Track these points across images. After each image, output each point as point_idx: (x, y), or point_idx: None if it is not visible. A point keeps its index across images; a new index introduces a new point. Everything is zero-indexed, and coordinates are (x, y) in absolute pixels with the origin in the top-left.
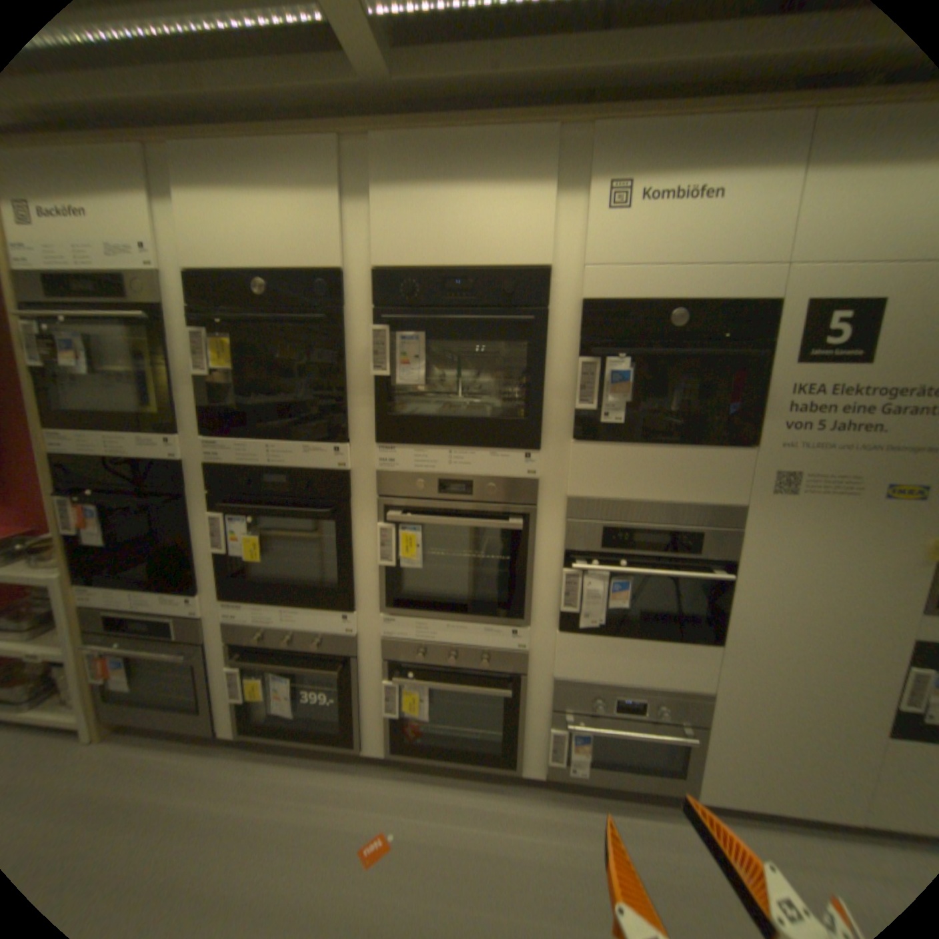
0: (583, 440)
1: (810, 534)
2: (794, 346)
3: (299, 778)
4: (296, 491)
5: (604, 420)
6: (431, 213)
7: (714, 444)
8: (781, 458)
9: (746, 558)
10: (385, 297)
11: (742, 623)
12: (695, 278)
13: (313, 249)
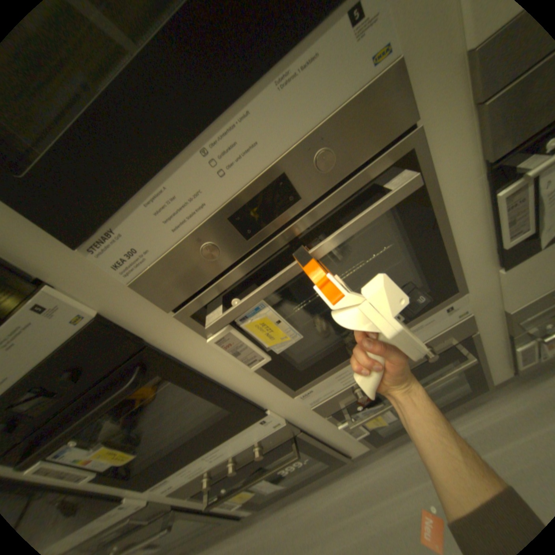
0: None
1: None
2: None
3: (319, 499)
4: (65, 388)
5: None
6: None
7: None
8: None
9: None
10: None
11: None
12: None
13: None
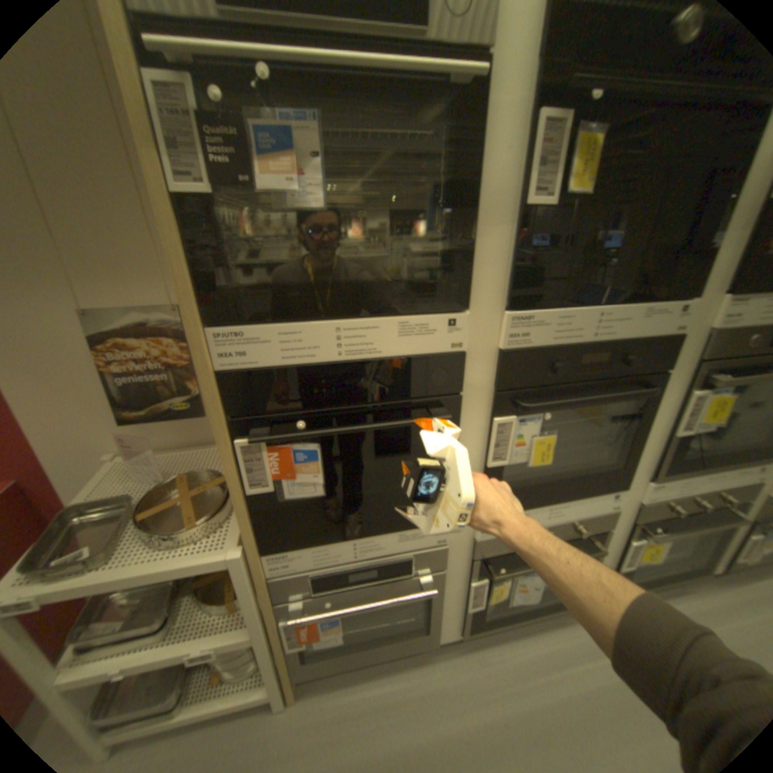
0: None
1: None
2: None
3: (531, 647)
4: (618, 367)
5: None
6: None
7: None
8: None
9: None
10: None
11: None
12: None
13: None
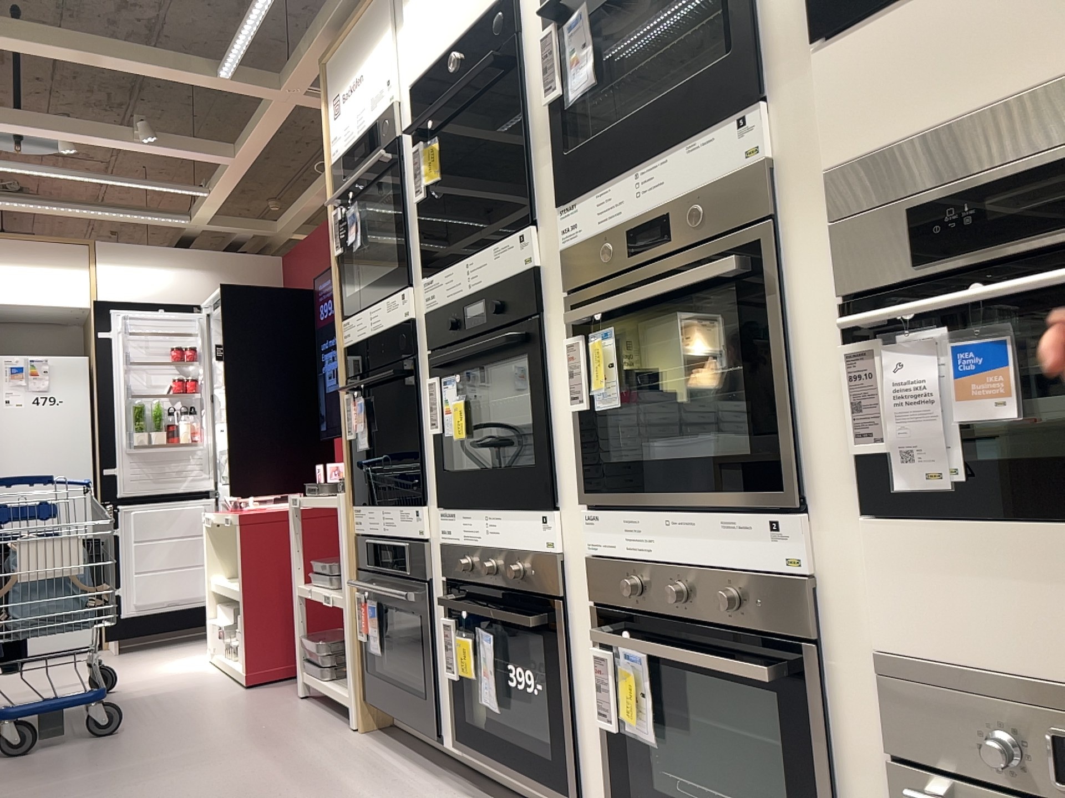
0: (835, 35)
1: None
2: None
3: None
4: (490, 316)
5: None
6: None
7: None
8: None
9: None
10: None
11: None
12: None
13: None
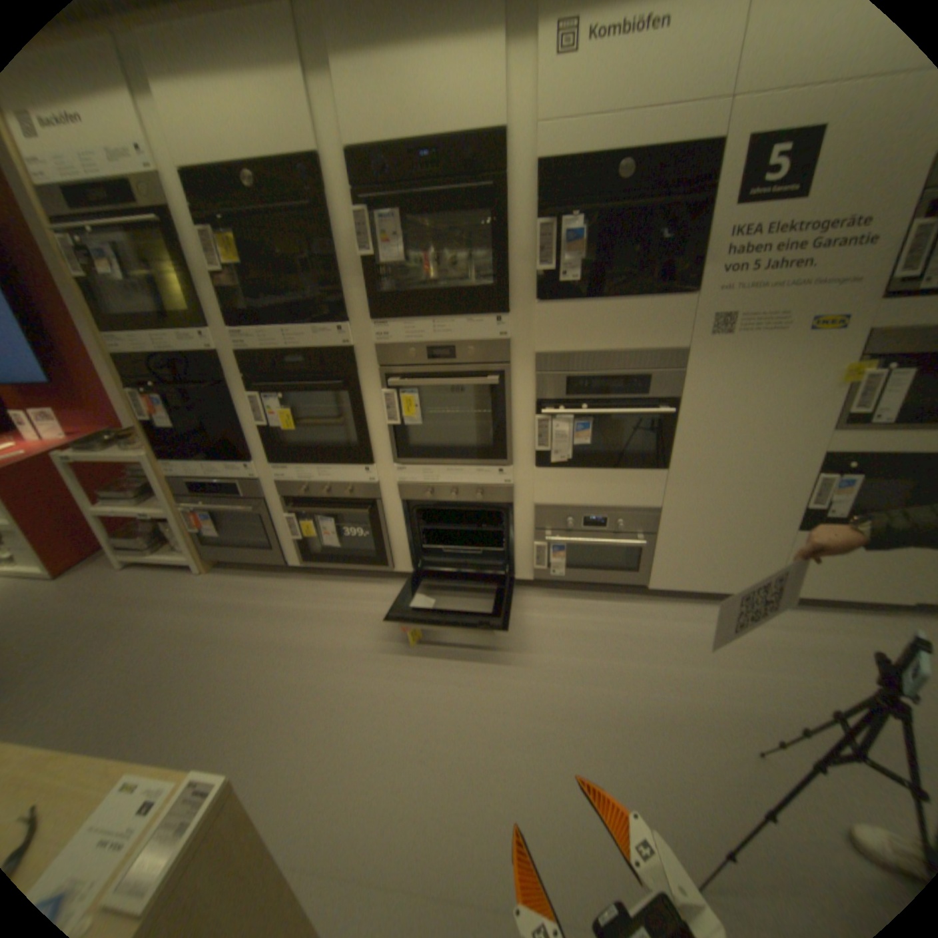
0: (545, 300)
1: (740, 368)
2: (732, 189)
3: (351, 588)
4: (311, 369)
5: (561, 280)
6: (388, 82)
7: (659, 294)
8: (718, 301)
9: (686, 394)
10: (358, 177)
11: (682, 449)
12: (640, 125)
13: (287, 135)
